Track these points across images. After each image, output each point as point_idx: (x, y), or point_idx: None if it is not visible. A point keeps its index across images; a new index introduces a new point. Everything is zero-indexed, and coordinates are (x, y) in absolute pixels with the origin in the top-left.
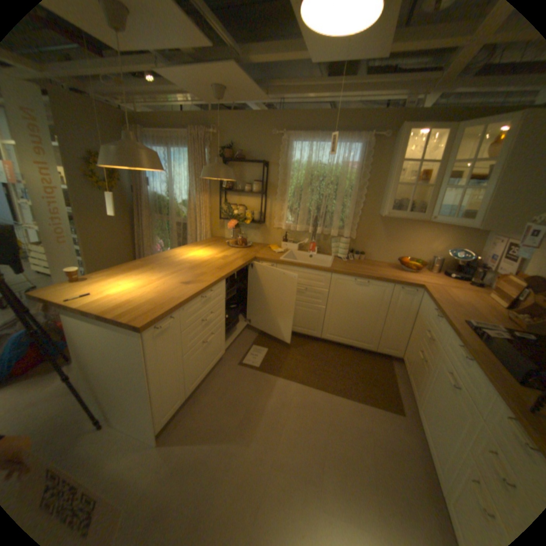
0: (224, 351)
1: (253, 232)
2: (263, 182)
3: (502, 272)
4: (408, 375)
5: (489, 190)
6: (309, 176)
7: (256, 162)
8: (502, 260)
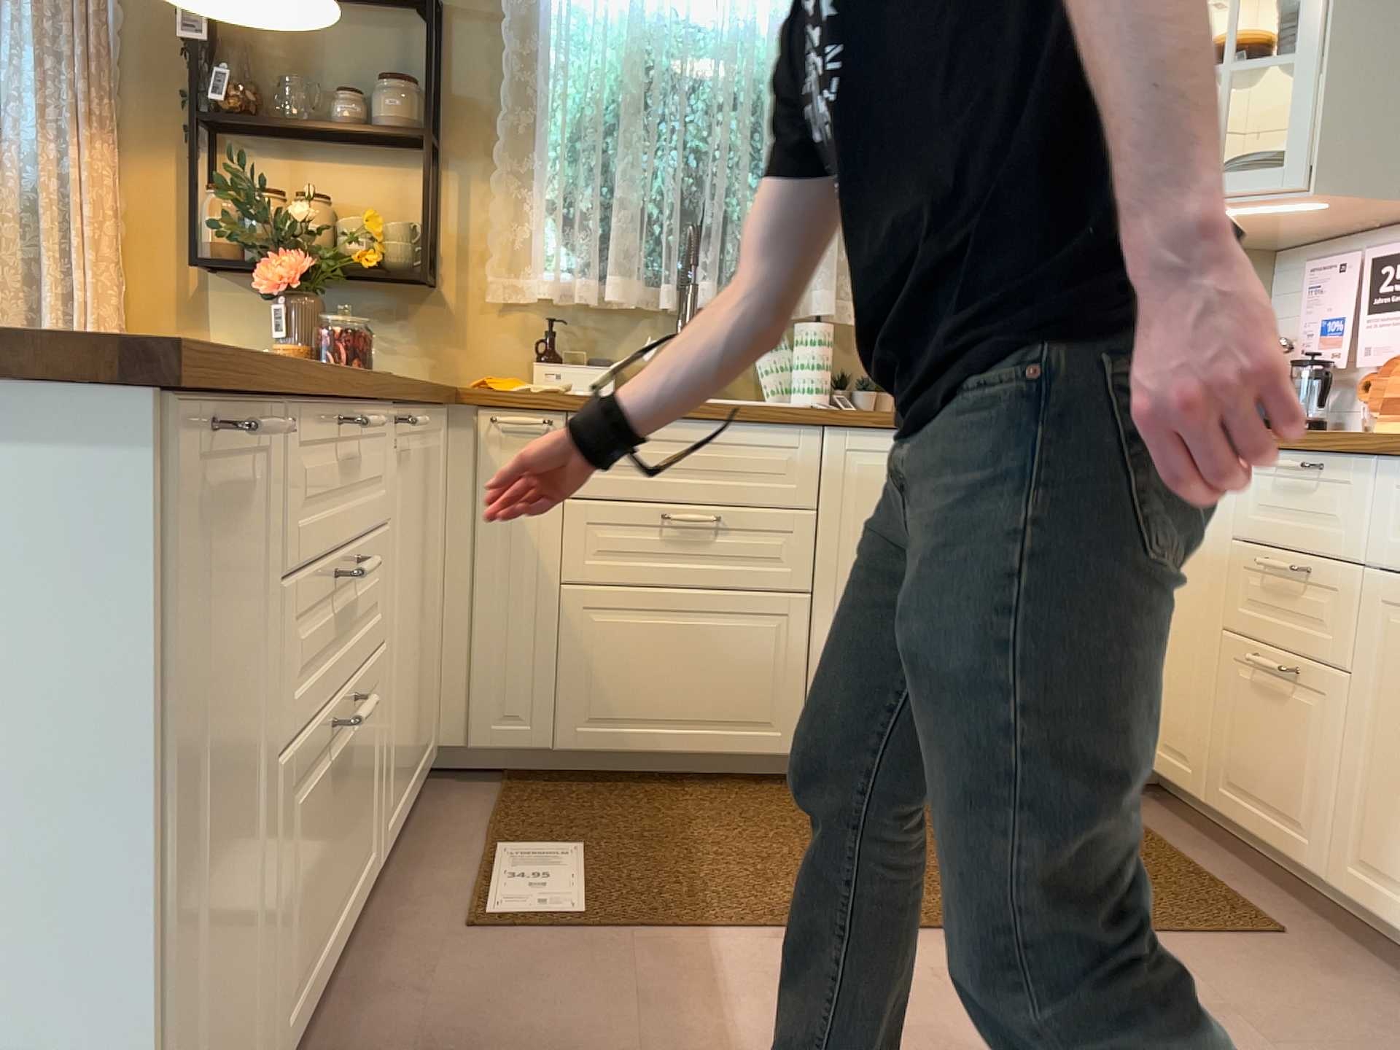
0: (374, 863)
1: (379, 333)
2: (433, 80)
3: (1377, 357)
4: (1206, 803)
5: (1308, 62)
6: (640, 64)
7: (383, 1)
8: (1364, 323)
